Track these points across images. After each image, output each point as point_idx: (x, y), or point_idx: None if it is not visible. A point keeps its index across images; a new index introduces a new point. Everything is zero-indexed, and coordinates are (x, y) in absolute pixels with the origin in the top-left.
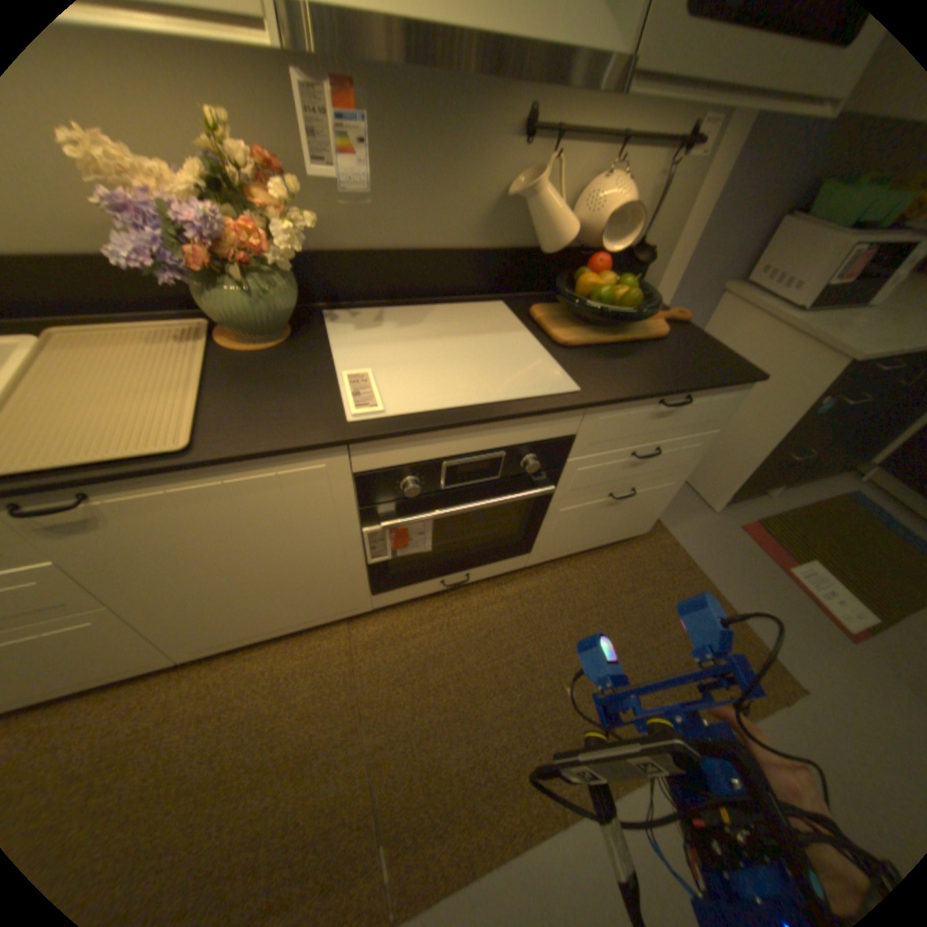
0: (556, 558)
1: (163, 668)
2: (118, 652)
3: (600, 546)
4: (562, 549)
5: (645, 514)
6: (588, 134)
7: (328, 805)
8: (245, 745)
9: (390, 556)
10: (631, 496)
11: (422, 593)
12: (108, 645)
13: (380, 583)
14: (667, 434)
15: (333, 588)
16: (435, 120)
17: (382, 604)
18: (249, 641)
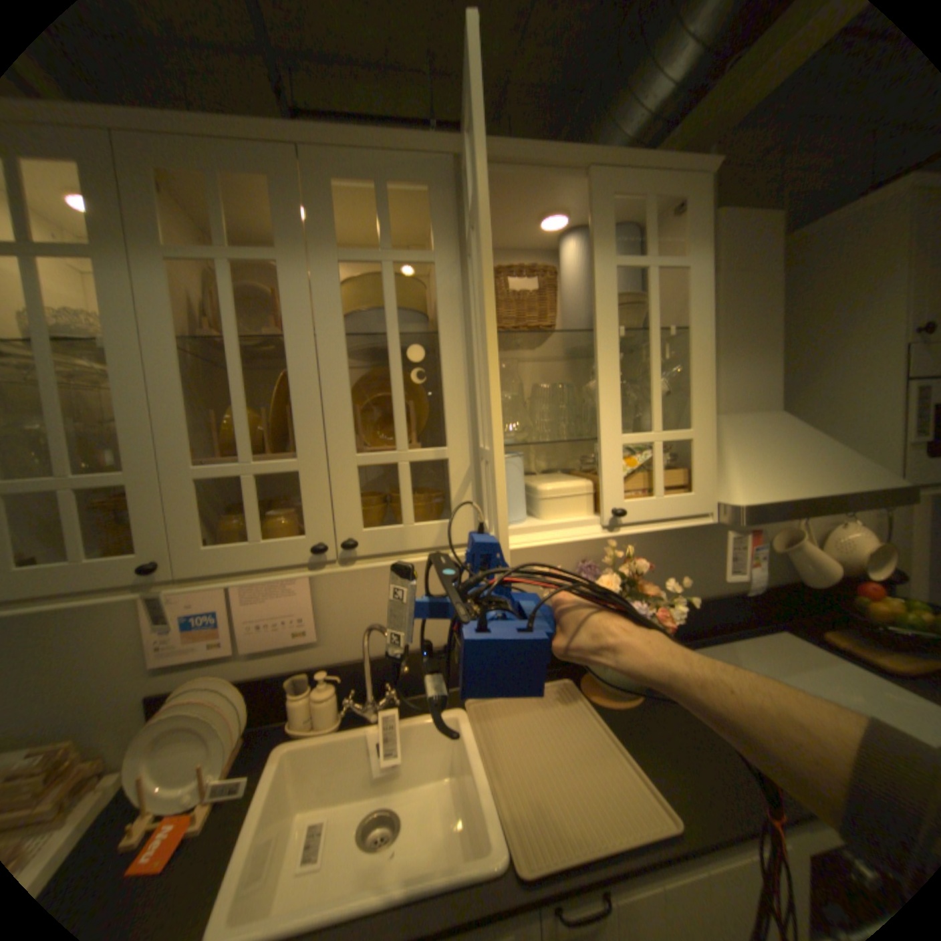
0: None
1: None
2: None
3: None
4: None
5: None
6: None
7: None
8: None
9: None
10: None
11: None
12: None
13: None
14: None
15: None
16: None
17: None
18: None
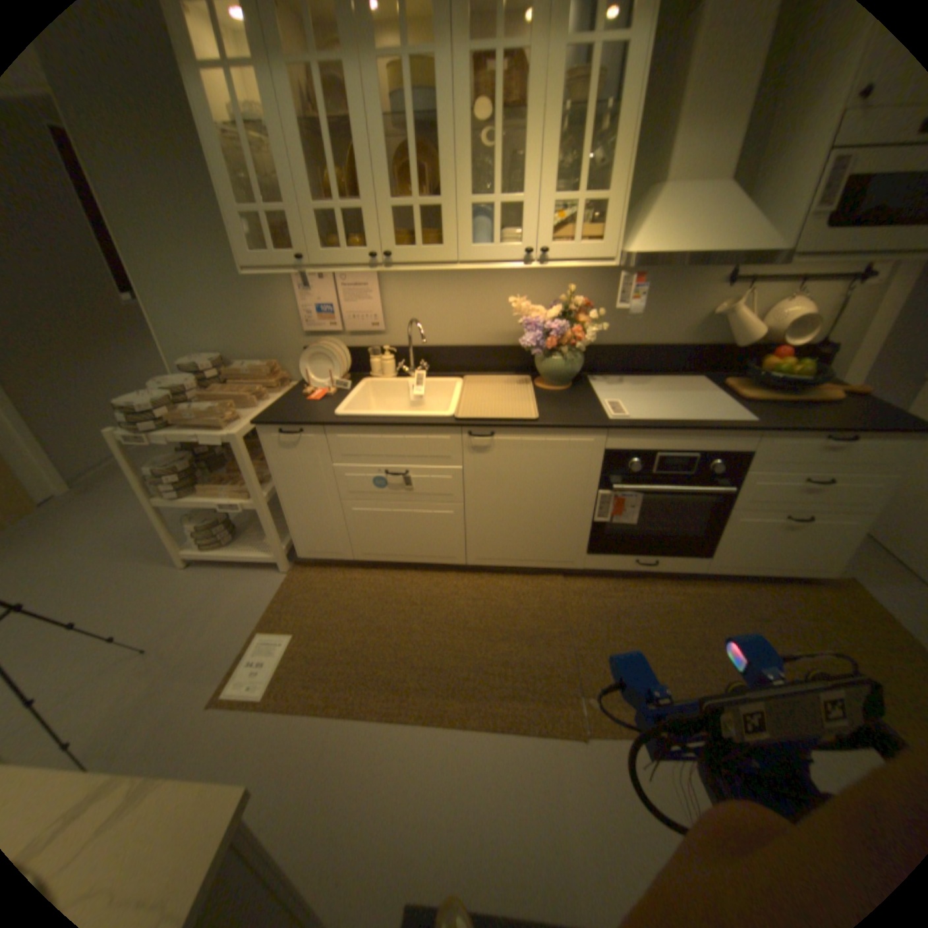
0: (738, 577)
1: (460, 566)
2: (452, 541)
3: (784, 578)
4: (744, 566)
5: (832, 553)
6: (777, 279)
7: (550, 666)
8: (500, 621)
9: (610, 521)
10: (811, 523)
11: (621, 568)
12: (451, 533)
13: (597, 545)
14: (843, 470)
15: (568, 537)
16: (673, 280)
17: (593, 567)
18: (508, 564)
